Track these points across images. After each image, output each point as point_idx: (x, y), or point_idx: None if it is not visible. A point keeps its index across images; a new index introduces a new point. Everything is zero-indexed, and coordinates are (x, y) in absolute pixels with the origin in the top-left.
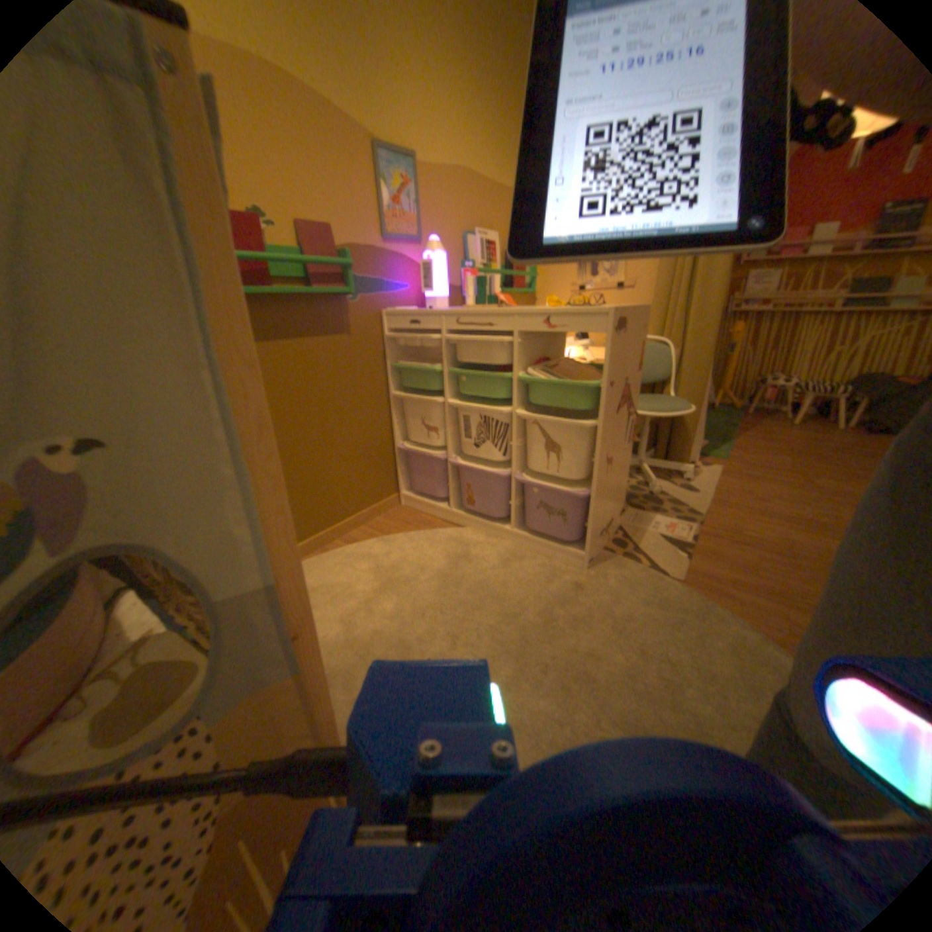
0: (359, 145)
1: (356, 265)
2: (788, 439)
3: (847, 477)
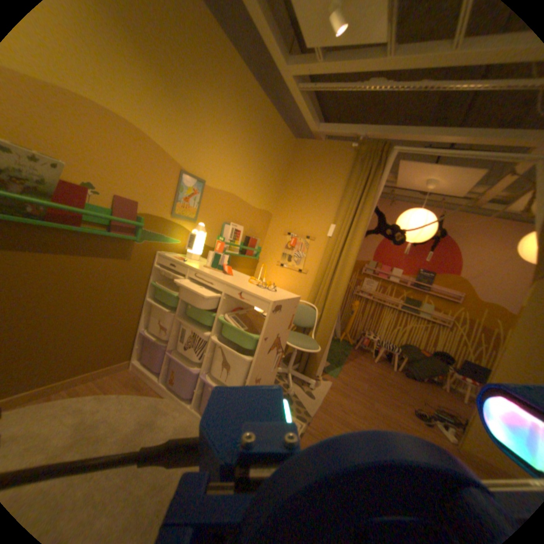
0: (173, 172)
1: (149, 226)
2: (369, 372)
3: (391, 405)
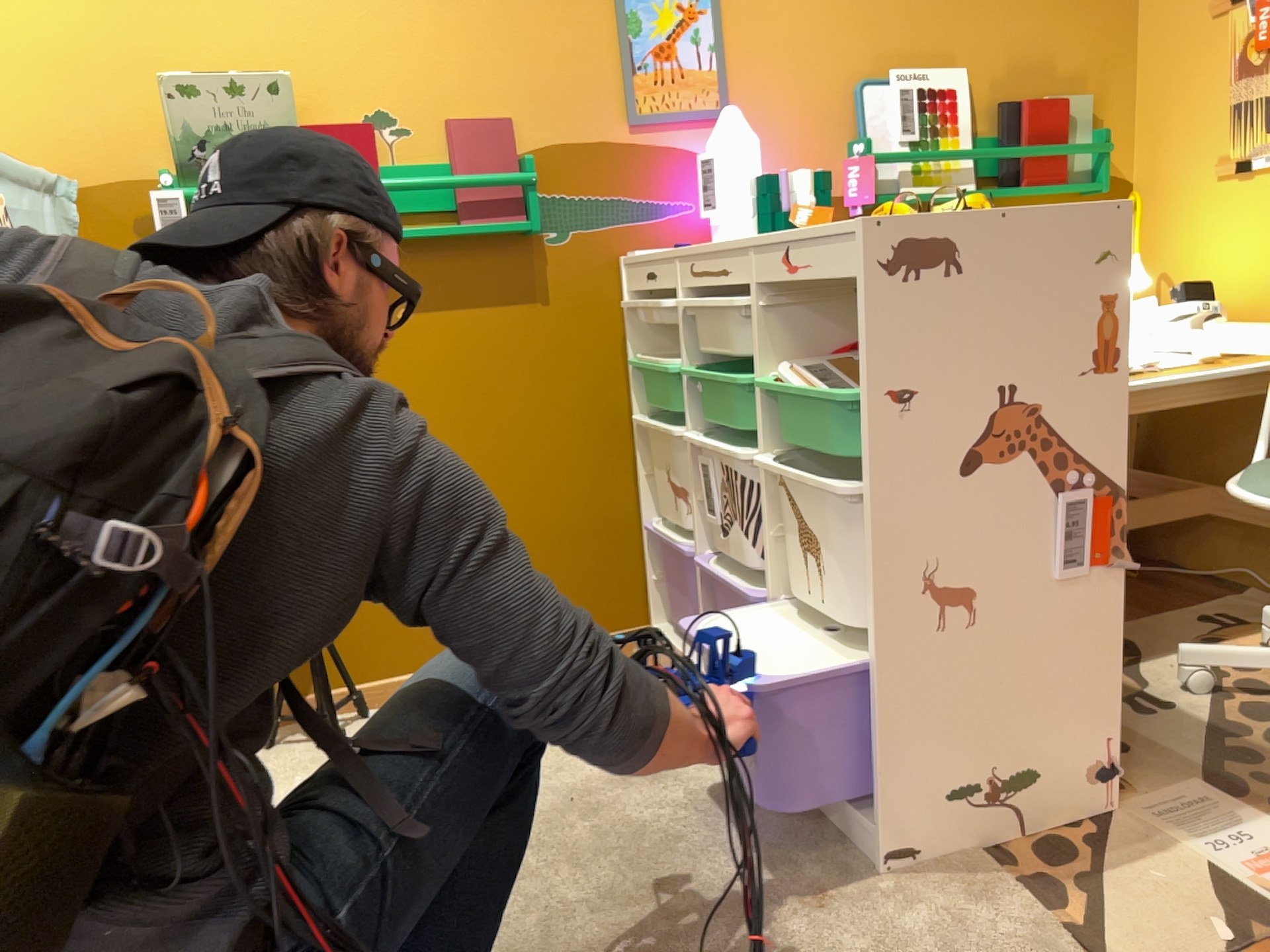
0: None
1: (567, 180)
2: None
3: None
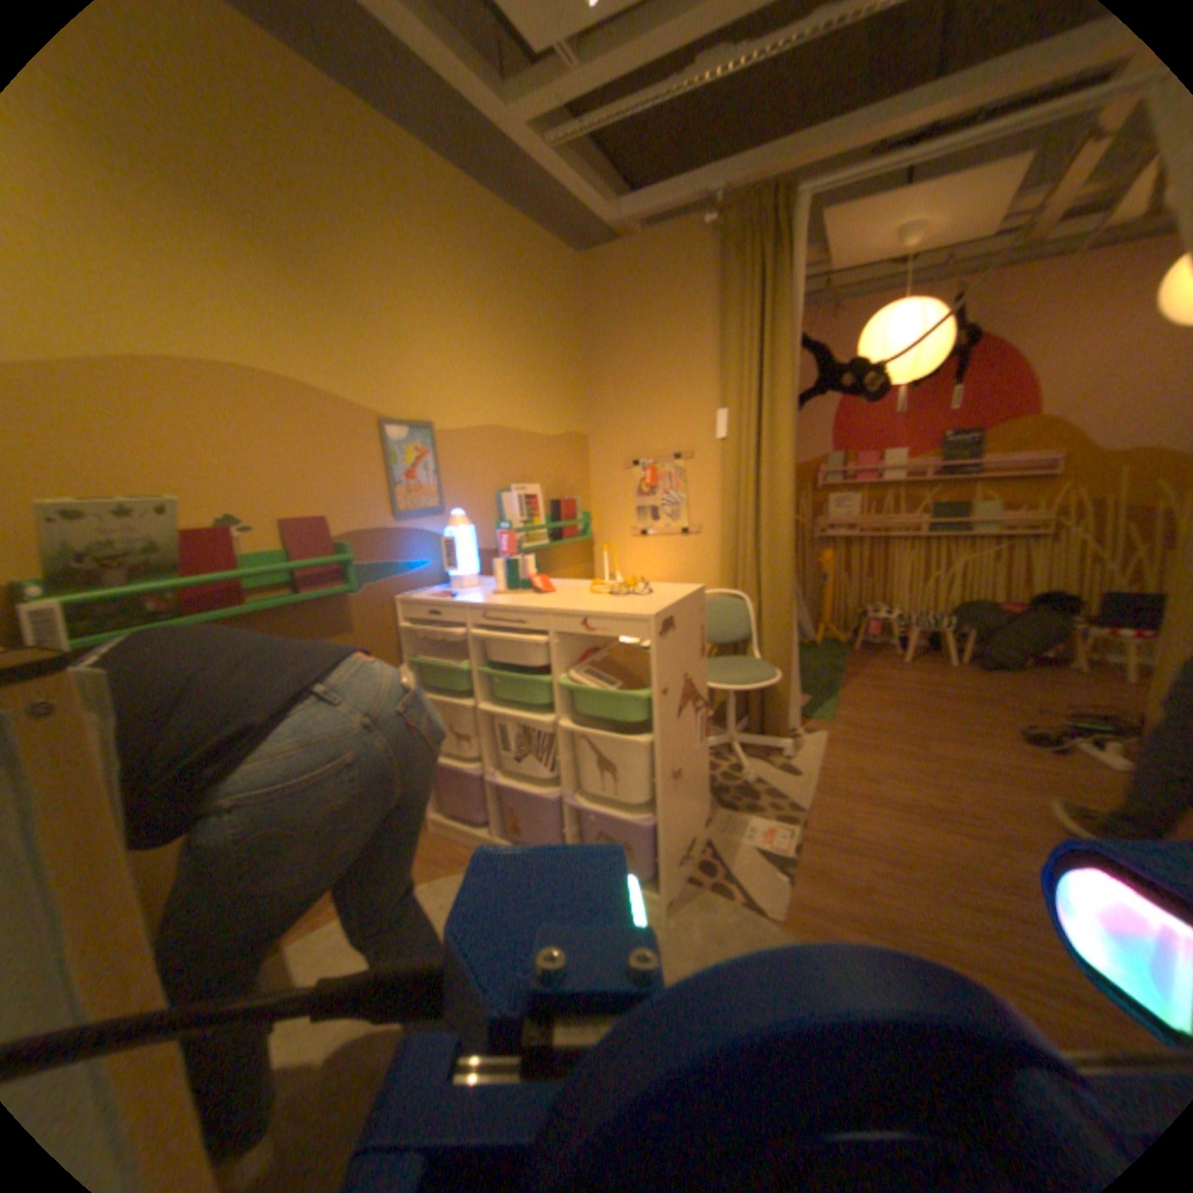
0: (365, 428)
1: (361, 553)
2: (900, 686)
3: (965, 737)
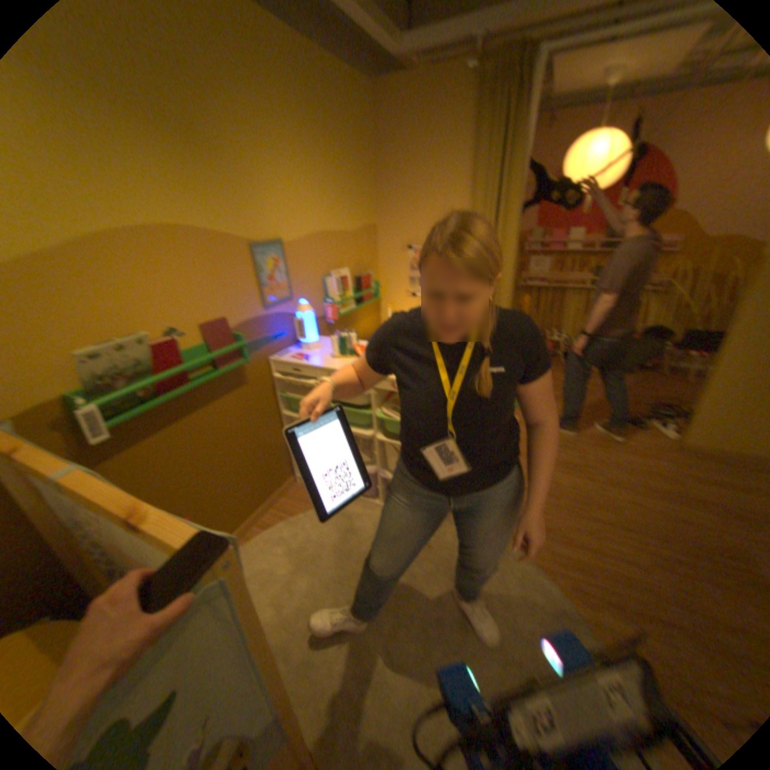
0: (243, 253)
1: (248, 336)
2: (561, 385)
3: (594, 419)
